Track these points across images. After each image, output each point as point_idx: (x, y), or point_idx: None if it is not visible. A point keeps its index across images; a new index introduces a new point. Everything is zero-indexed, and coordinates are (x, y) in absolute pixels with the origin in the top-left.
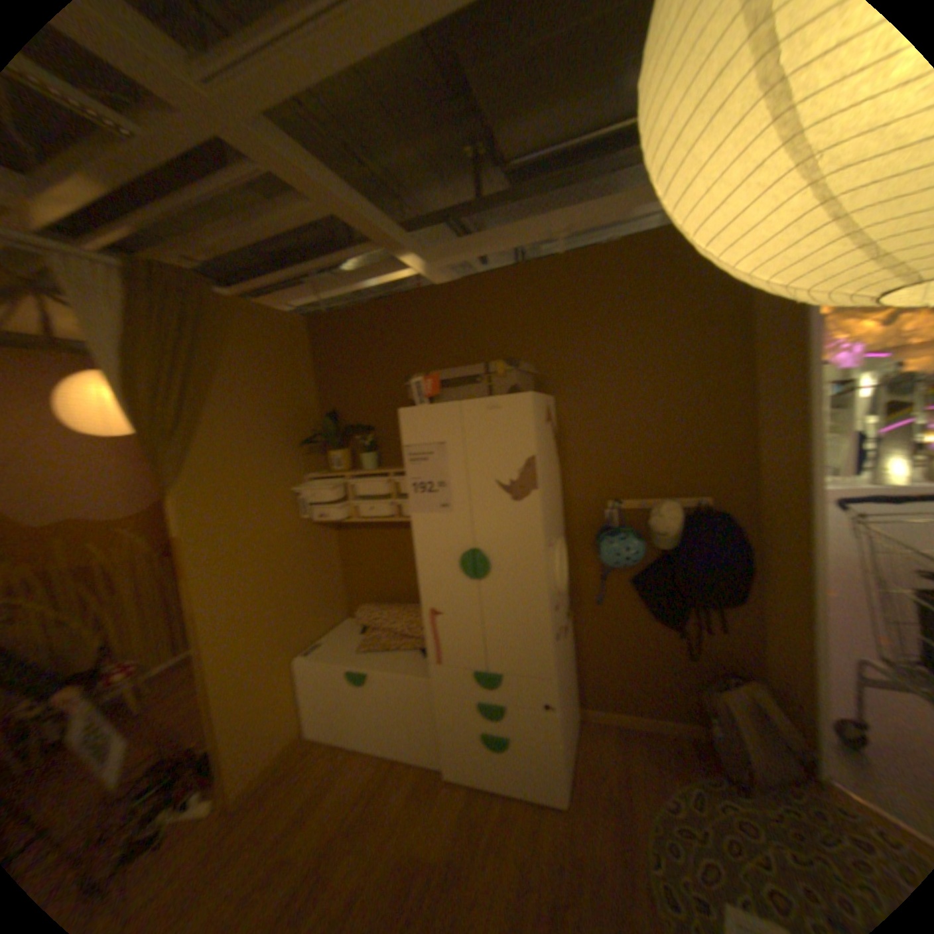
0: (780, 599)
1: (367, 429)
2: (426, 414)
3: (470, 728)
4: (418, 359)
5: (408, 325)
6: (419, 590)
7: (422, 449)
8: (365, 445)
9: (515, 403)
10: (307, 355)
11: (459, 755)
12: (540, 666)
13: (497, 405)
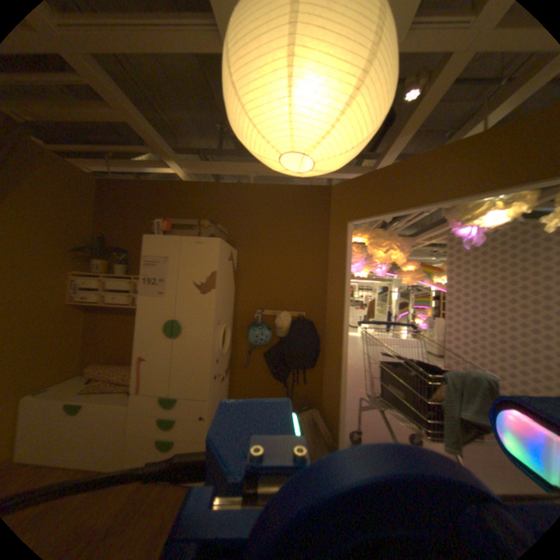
0: (329, 365)
1: (123, 250)
2: (160, 239)
3: (148, 437)
4: (165, 216)
5: (163, 197)
6: (133, 344)
7: (153, 259)
8: (118, 259)
9: (210, 241)
10: (92, 199)
11: (137, 458)
12: (200, 392)
13: (201, 241)
